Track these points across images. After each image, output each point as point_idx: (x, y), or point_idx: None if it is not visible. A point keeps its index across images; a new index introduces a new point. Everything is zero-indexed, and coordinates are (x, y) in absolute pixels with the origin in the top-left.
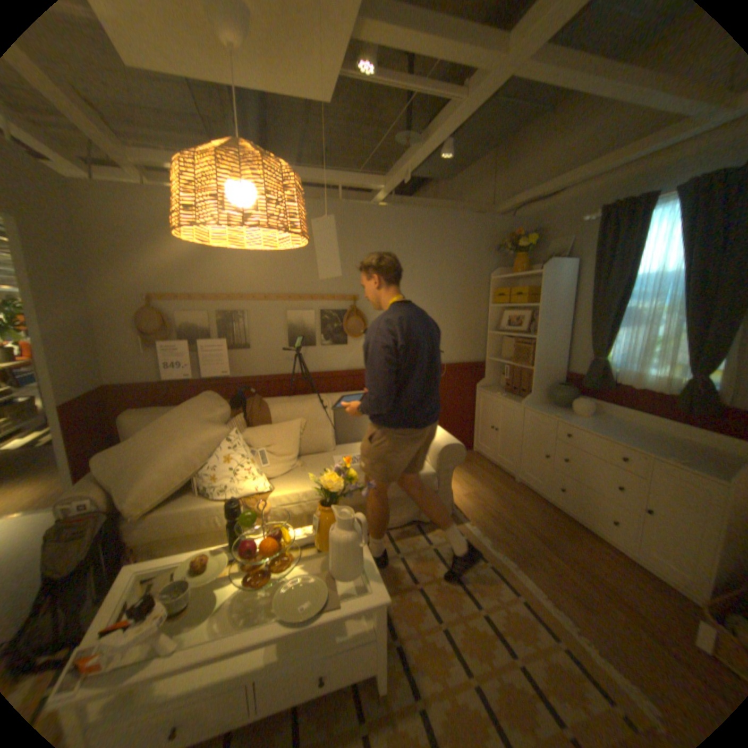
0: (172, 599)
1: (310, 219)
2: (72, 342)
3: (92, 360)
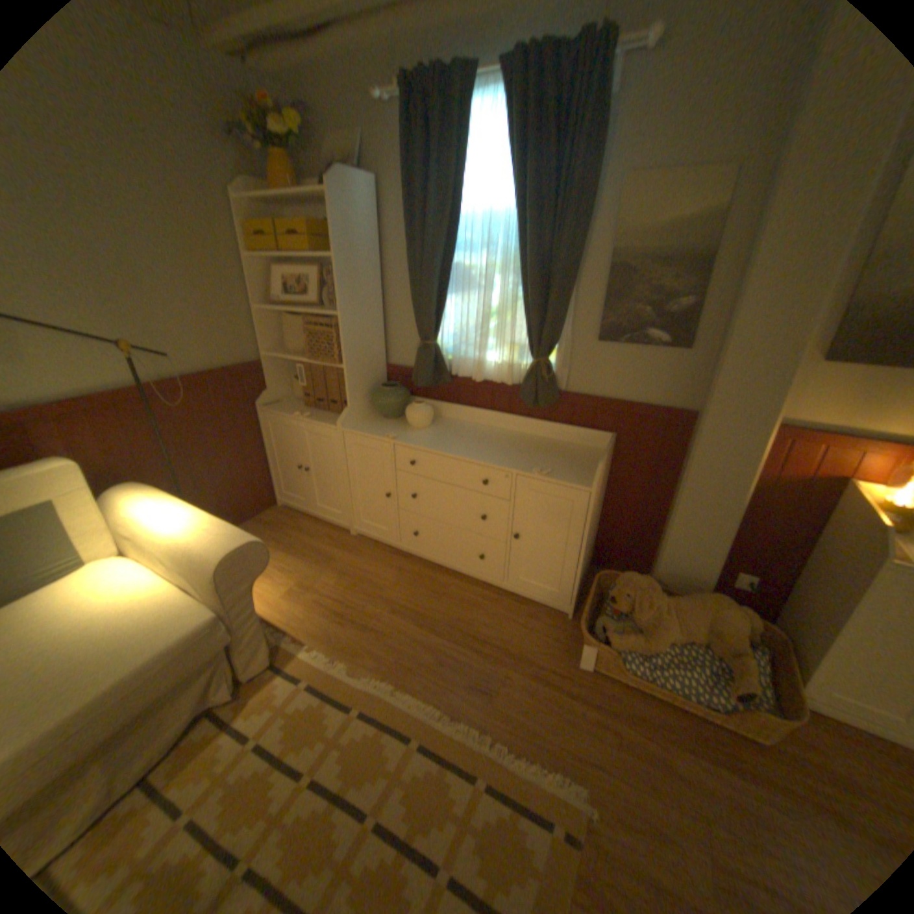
0: None
1: None
2: None
3: None
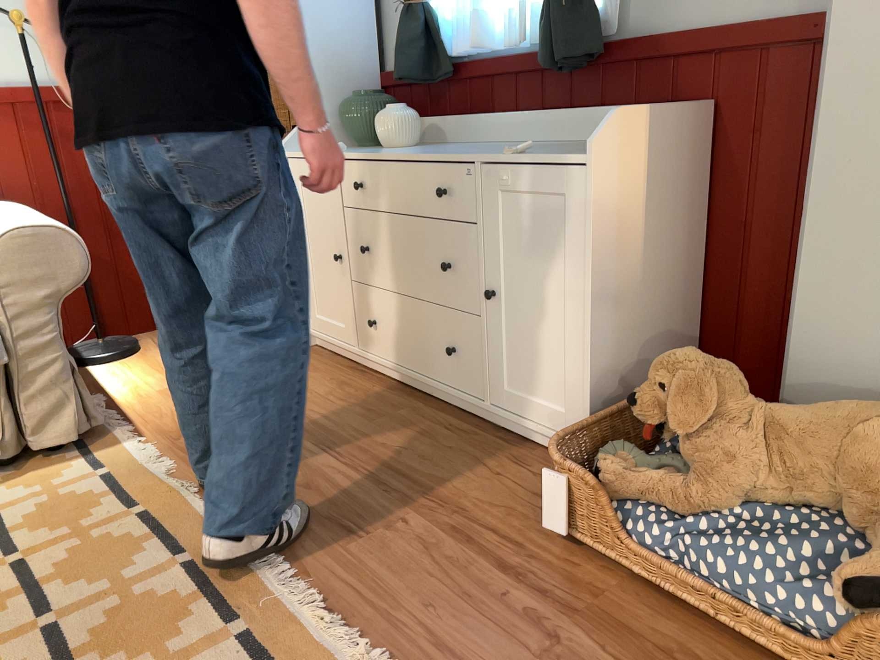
0: None
1: None
2: None
3: None
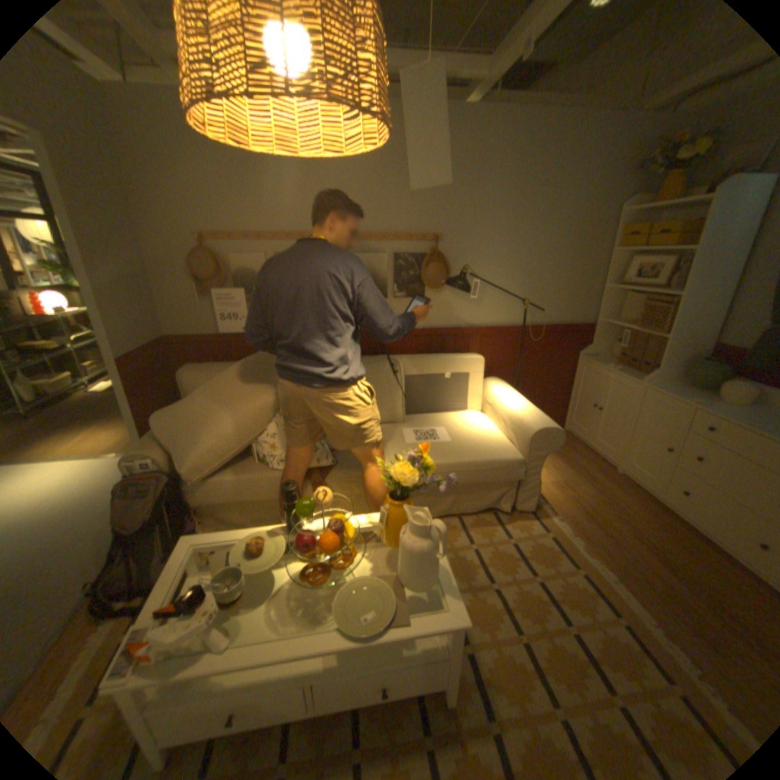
0: (226, 584)
1: None
2: (125, 288)
3: (149, 307)
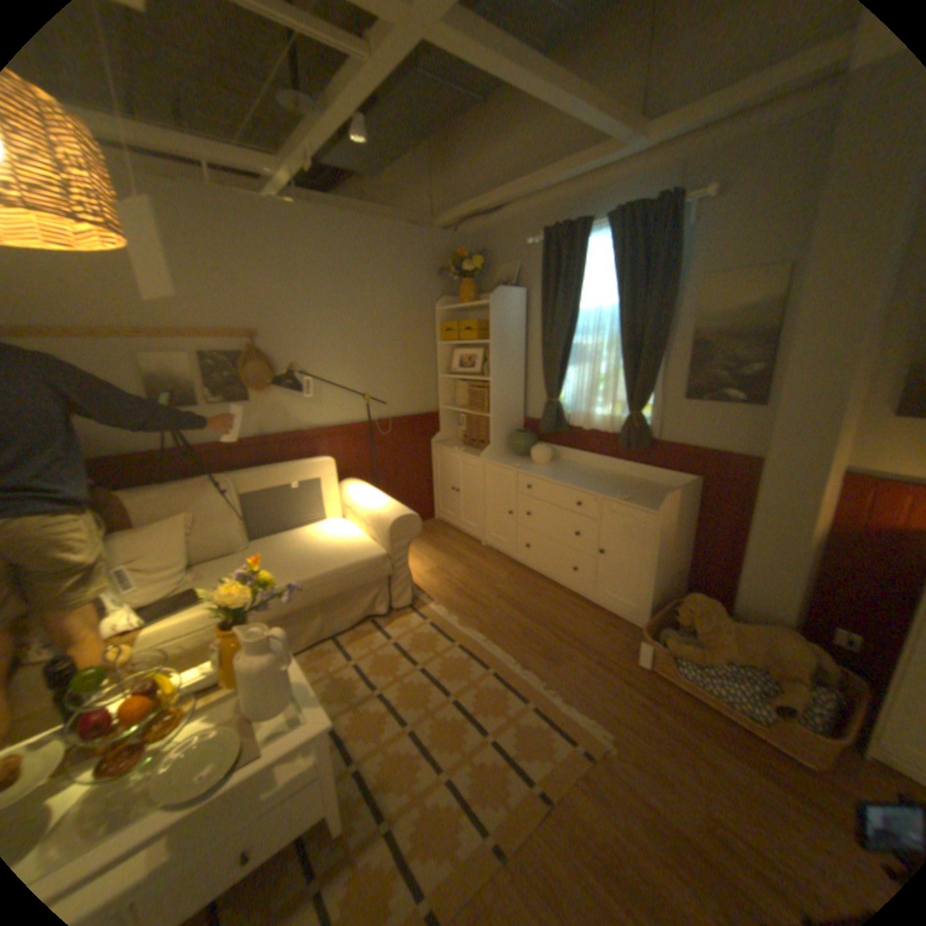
0: None
1: (160, 210)
2: None
3: None
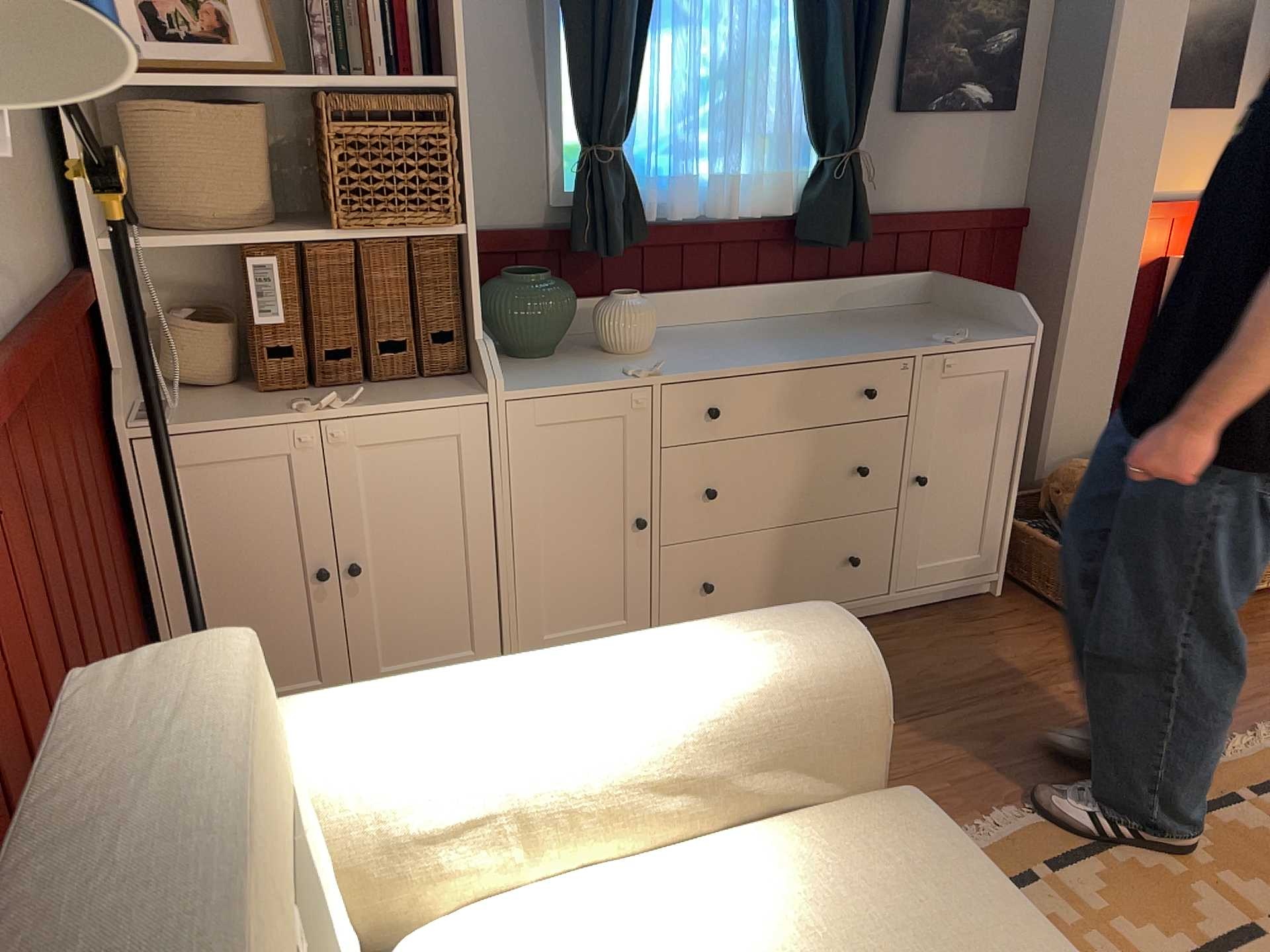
0: None
1: None
2: None
3: None
